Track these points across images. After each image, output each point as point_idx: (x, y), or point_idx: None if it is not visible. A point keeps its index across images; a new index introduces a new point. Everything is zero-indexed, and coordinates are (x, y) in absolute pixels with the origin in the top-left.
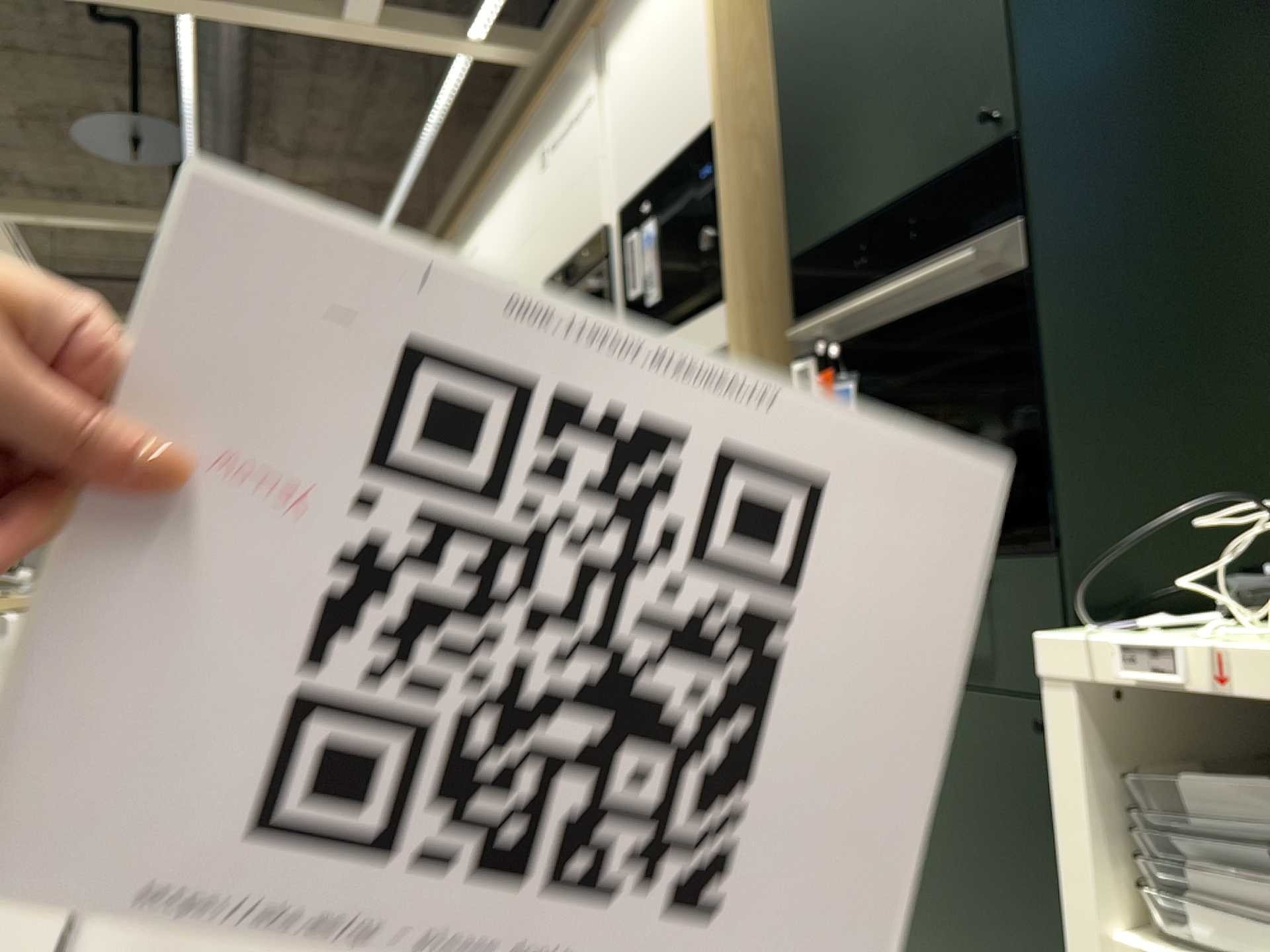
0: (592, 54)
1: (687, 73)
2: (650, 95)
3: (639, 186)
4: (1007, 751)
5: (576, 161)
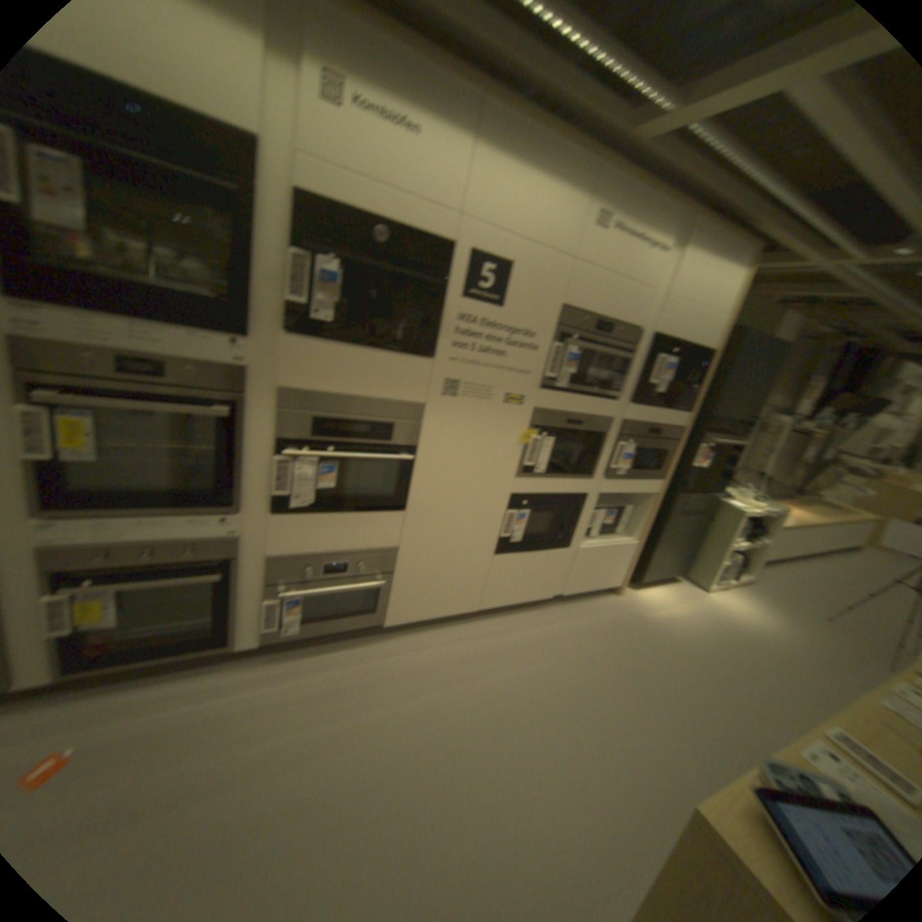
0: (680, 223)
1: (716, 318)
2: (699, 302)
3: (674, 334)
4: (698, 524)
5: (639, 266)
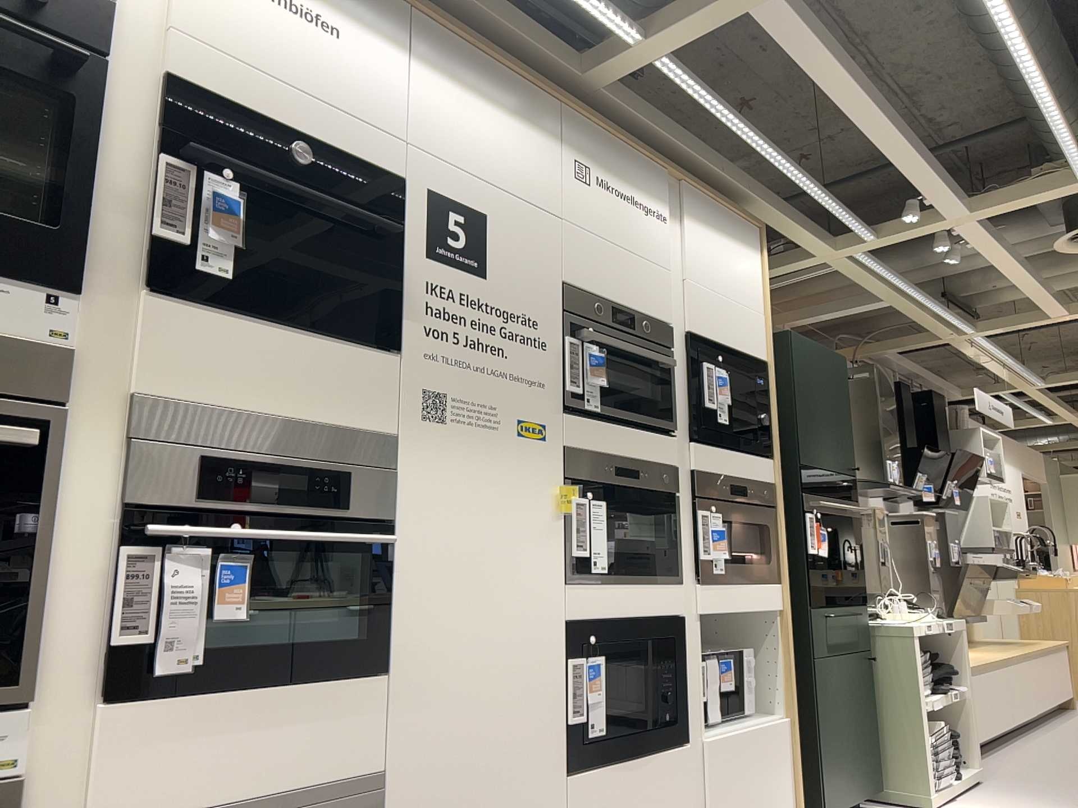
0: (665, 189)
1: (747, 316)
2: (720, 291)
3: (708, 334)
4: (854, 671)
5: (638, 237)
